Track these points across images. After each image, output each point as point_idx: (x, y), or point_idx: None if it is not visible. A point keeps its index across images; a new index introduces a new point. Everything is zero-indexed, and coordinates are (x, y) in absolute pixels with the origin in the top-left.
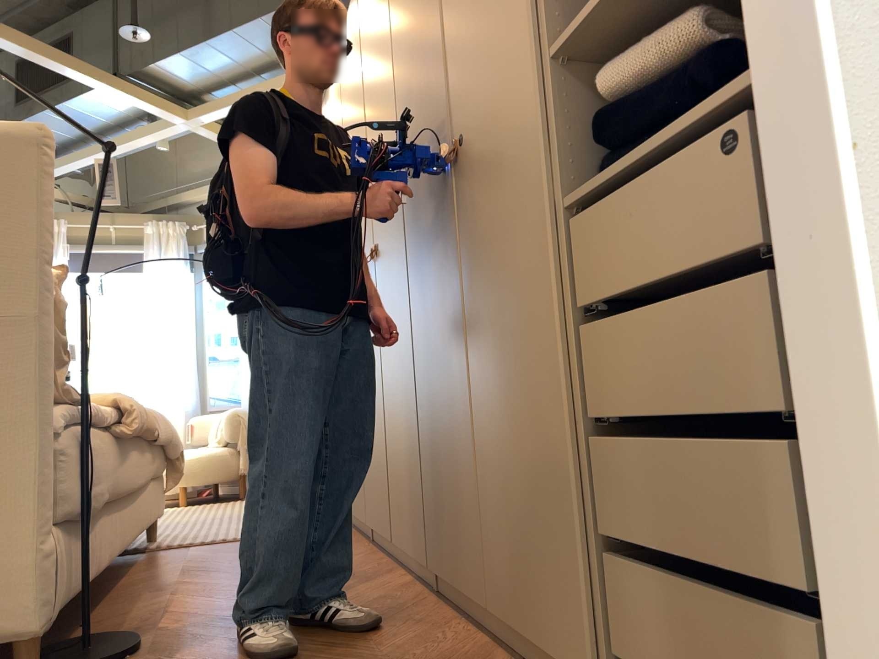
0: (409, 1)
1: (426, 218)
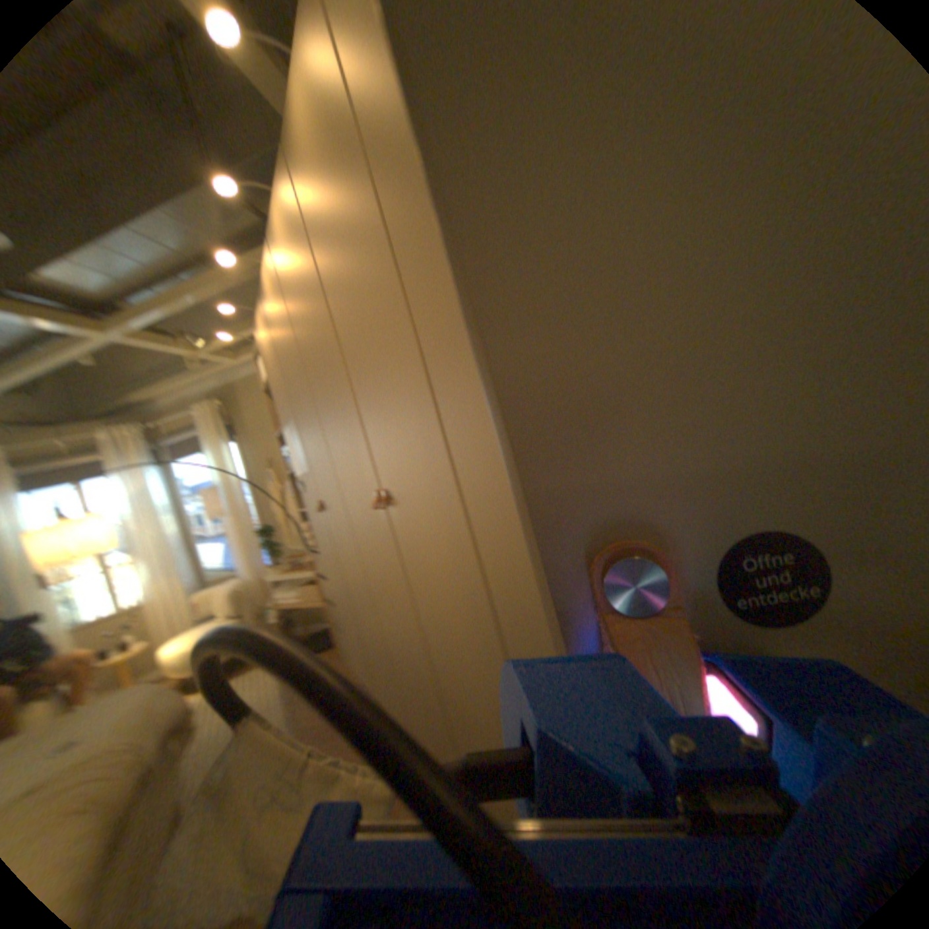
0: (407, 128)
1: (514, 520)
